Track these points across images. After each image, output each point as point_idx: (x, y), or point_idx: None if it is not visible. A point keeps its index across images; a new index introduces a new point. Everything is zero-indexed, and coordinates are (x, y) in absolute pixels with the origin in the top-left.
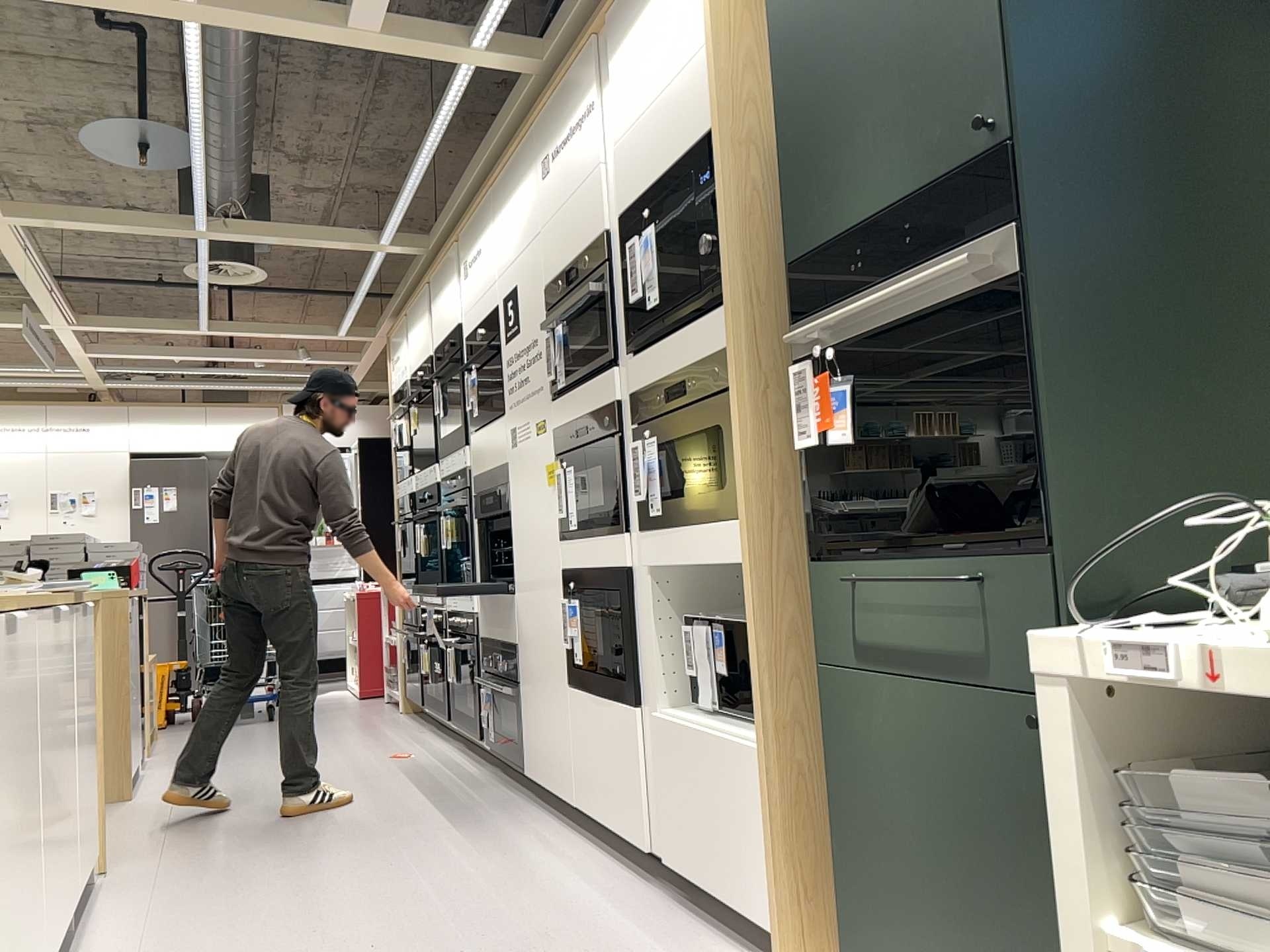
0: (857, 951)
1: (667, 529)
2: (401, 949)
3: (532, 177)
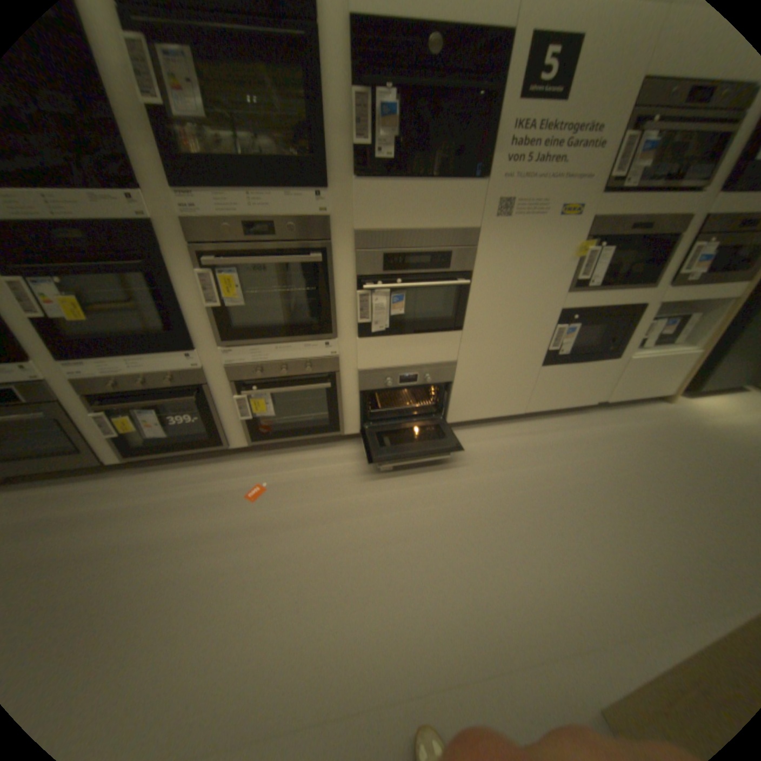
0: (703, 384)
1: (694, 285)
2: (677, 488)
3: None
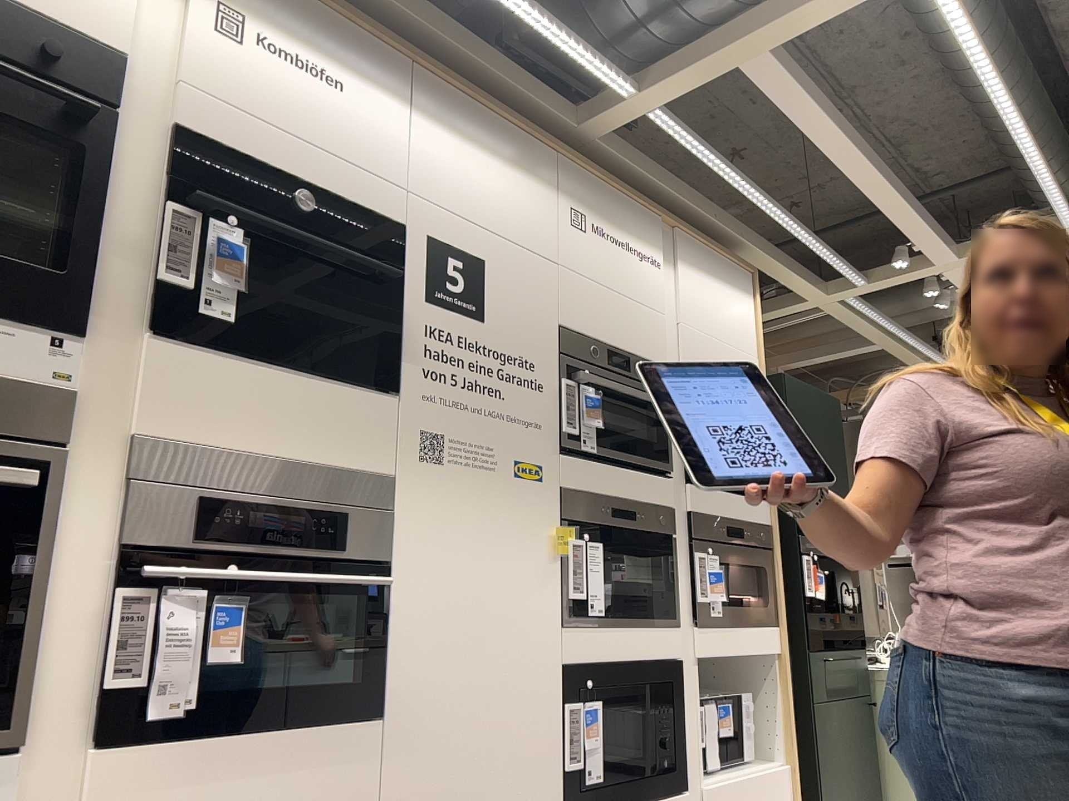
0: None
1: (721, 626)
2: None
3: (548, 195)
